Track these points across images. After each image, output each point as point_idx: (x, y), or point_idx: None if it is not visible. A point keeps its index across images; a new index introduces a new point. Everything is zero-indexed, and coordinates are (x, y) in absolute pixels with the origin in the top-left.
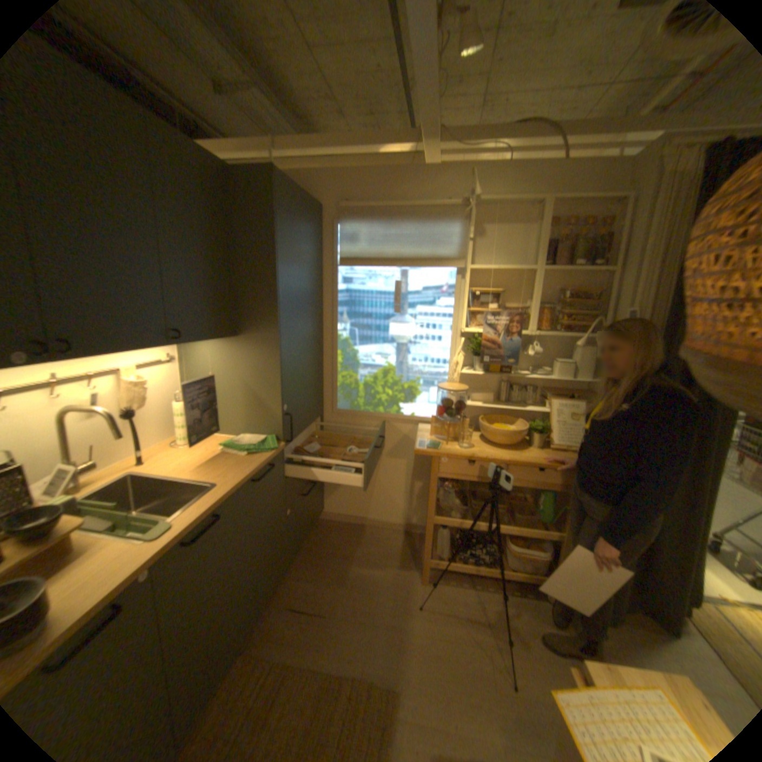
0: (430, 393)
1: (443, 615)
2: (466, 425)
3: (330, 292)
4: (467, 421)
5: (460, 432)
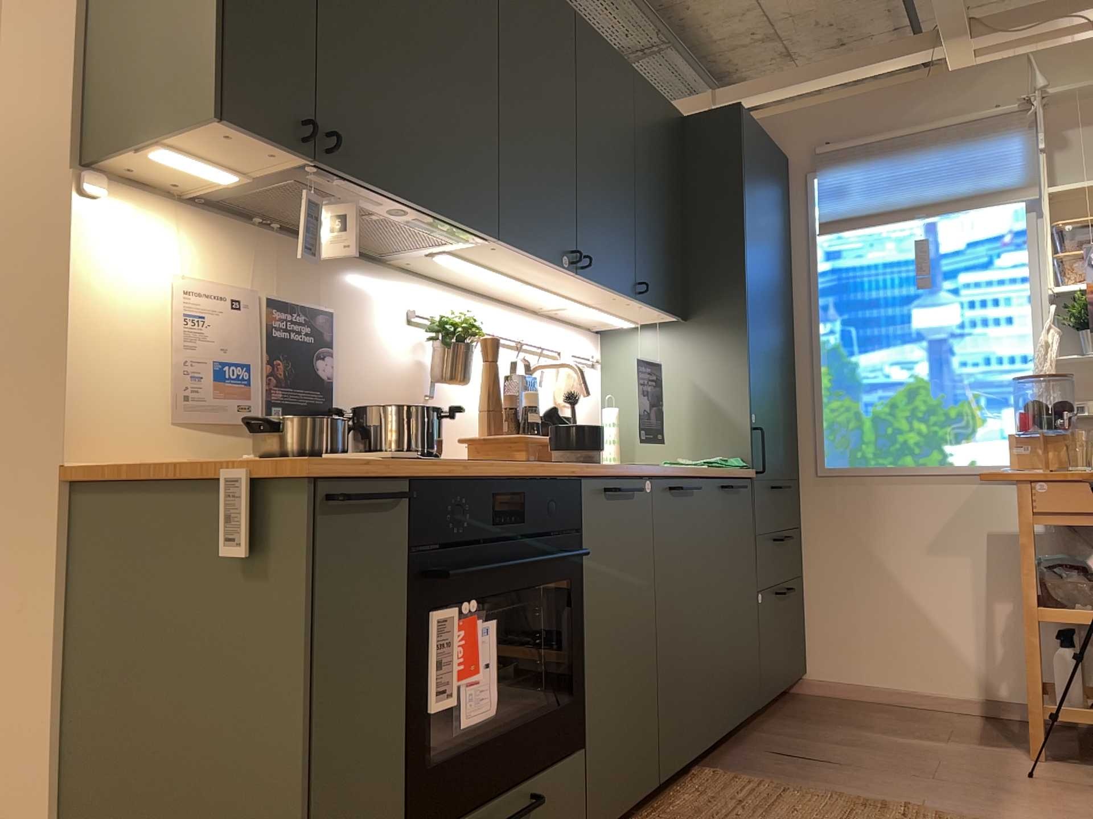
0: (1005, 418)
1: (1085, 786)
2: (1081, 440)
3: (805, 277)
4: (1081, 432)
5: (1070, 455)
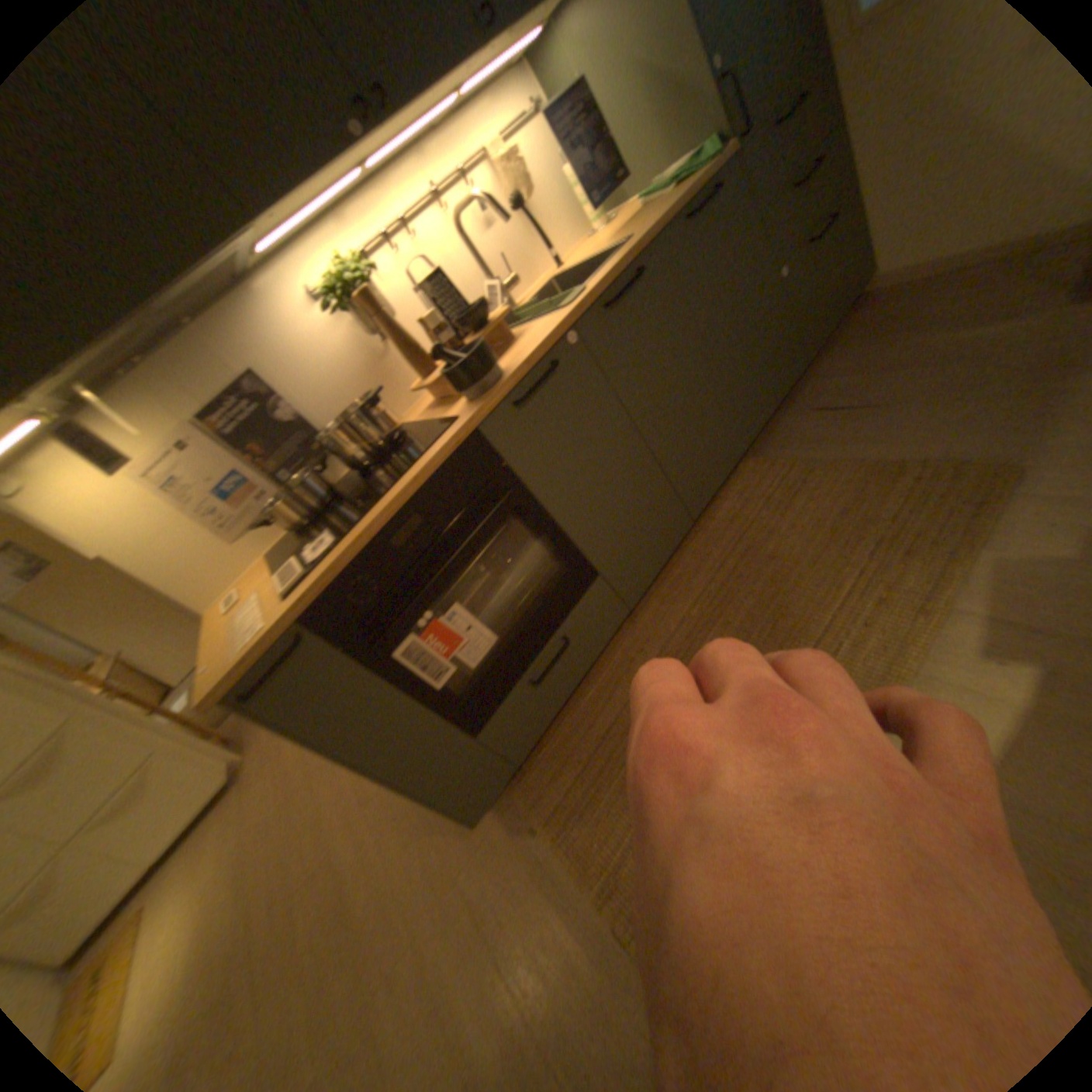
0: None
1: None
2: None
3: None
4: None
5: None
